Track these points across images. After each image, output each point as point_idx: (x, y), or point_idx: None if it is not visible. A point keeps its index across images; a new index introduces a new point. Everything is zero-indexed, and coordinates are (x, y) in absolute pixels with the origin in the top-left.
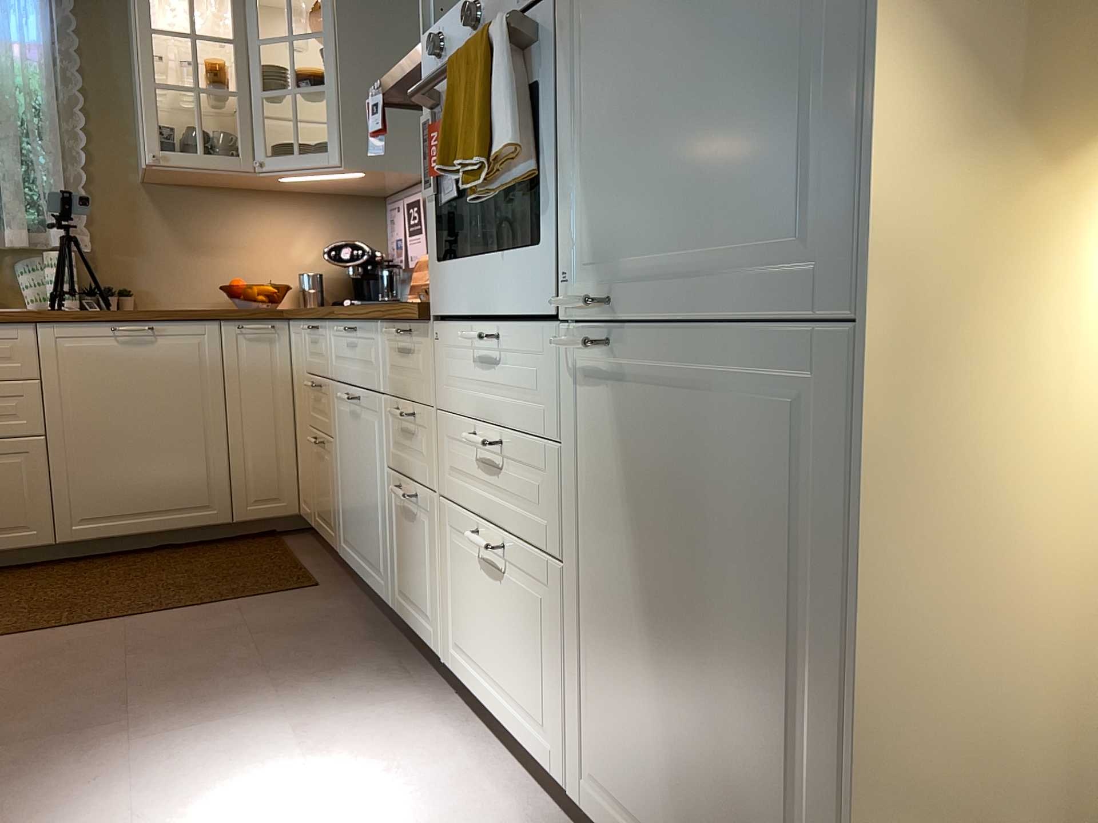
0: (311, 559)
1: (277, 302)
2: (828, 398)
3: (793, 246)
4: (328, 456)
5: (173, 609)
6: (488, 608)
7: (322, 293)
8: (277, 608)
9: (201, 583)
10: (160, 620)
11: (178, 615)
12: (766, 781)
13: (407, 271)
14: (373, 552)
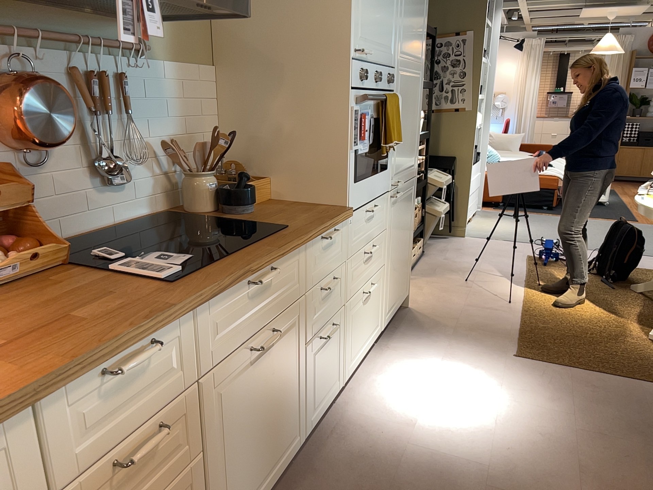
0: None
1: None
2: (413, 188)
3: (413, 164)
4: None
5: None
6: (364, 317)
7: None
8: None
9: None
10: None
11: None
12: (406, 260)
13: None
14: (285, 436)
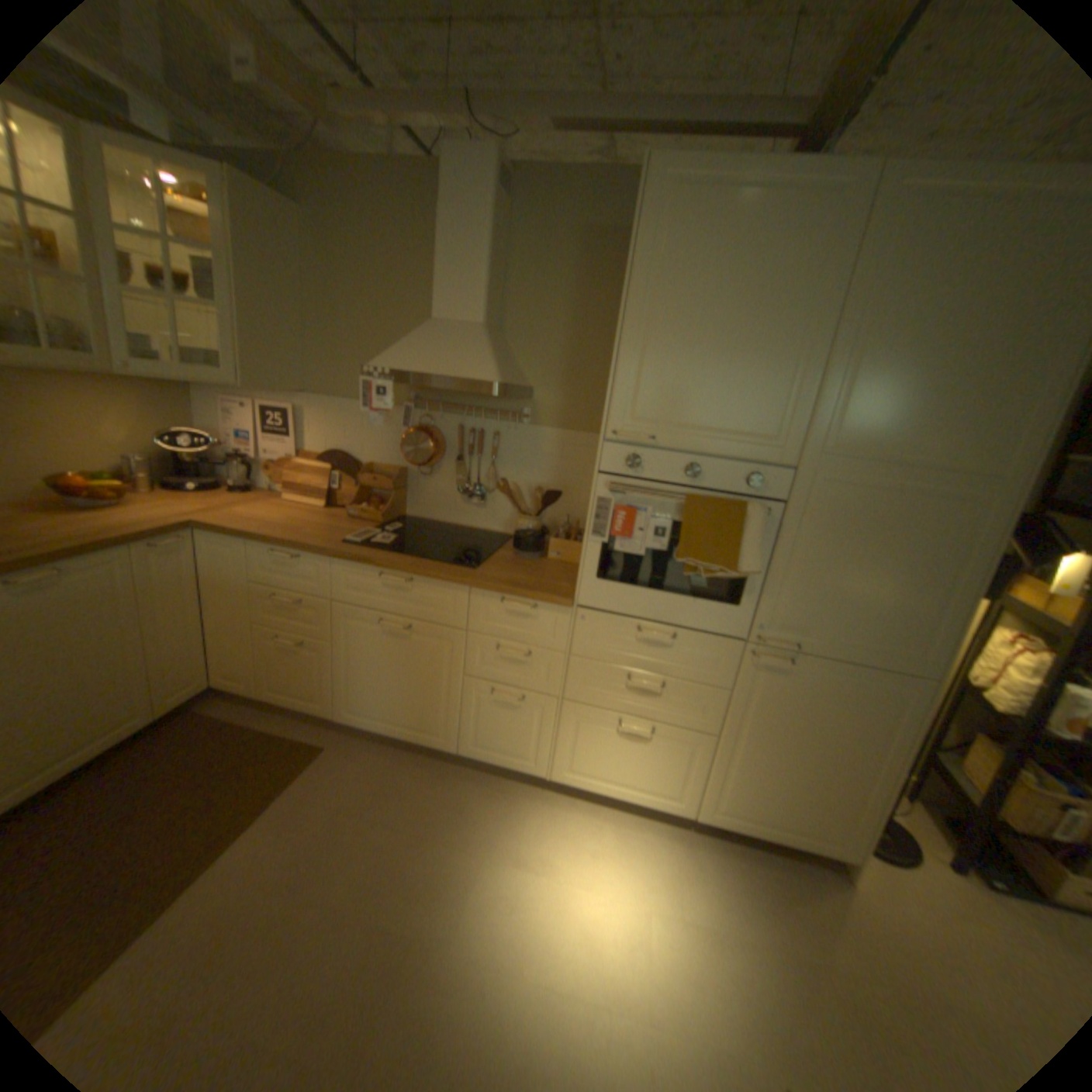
0: (268, 725)
1: (117, 493)
2: (910, 696)
3: (909, 652)
4: (314, 653)
5: (240, 832)
6: (619, 751)
7: (147, 475)
8: (327, 783)
9: (210, 793)
10: (246, 847)
11: (254, 834)
12: (843, 796)
13: (242, 455)
14: (424, 721)
